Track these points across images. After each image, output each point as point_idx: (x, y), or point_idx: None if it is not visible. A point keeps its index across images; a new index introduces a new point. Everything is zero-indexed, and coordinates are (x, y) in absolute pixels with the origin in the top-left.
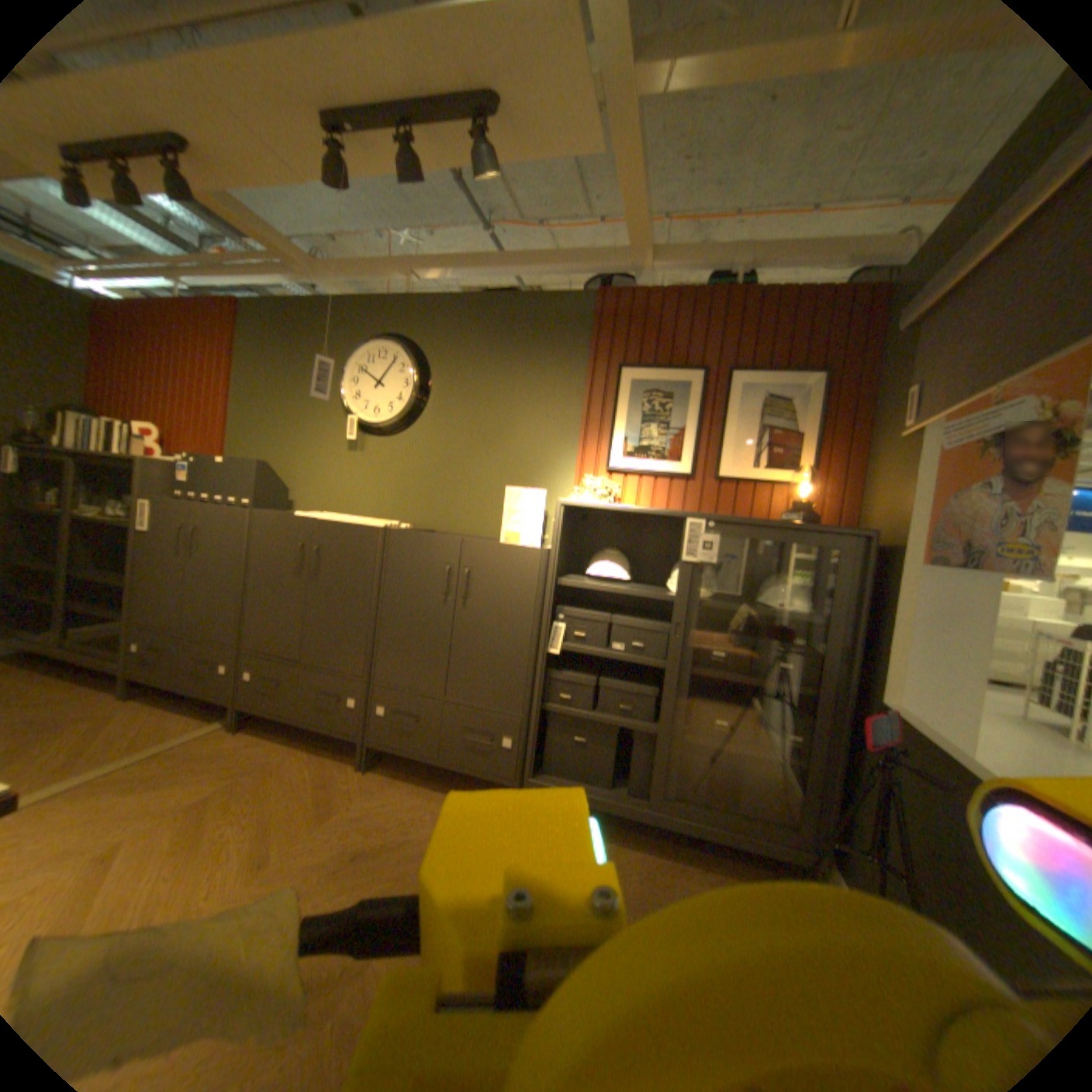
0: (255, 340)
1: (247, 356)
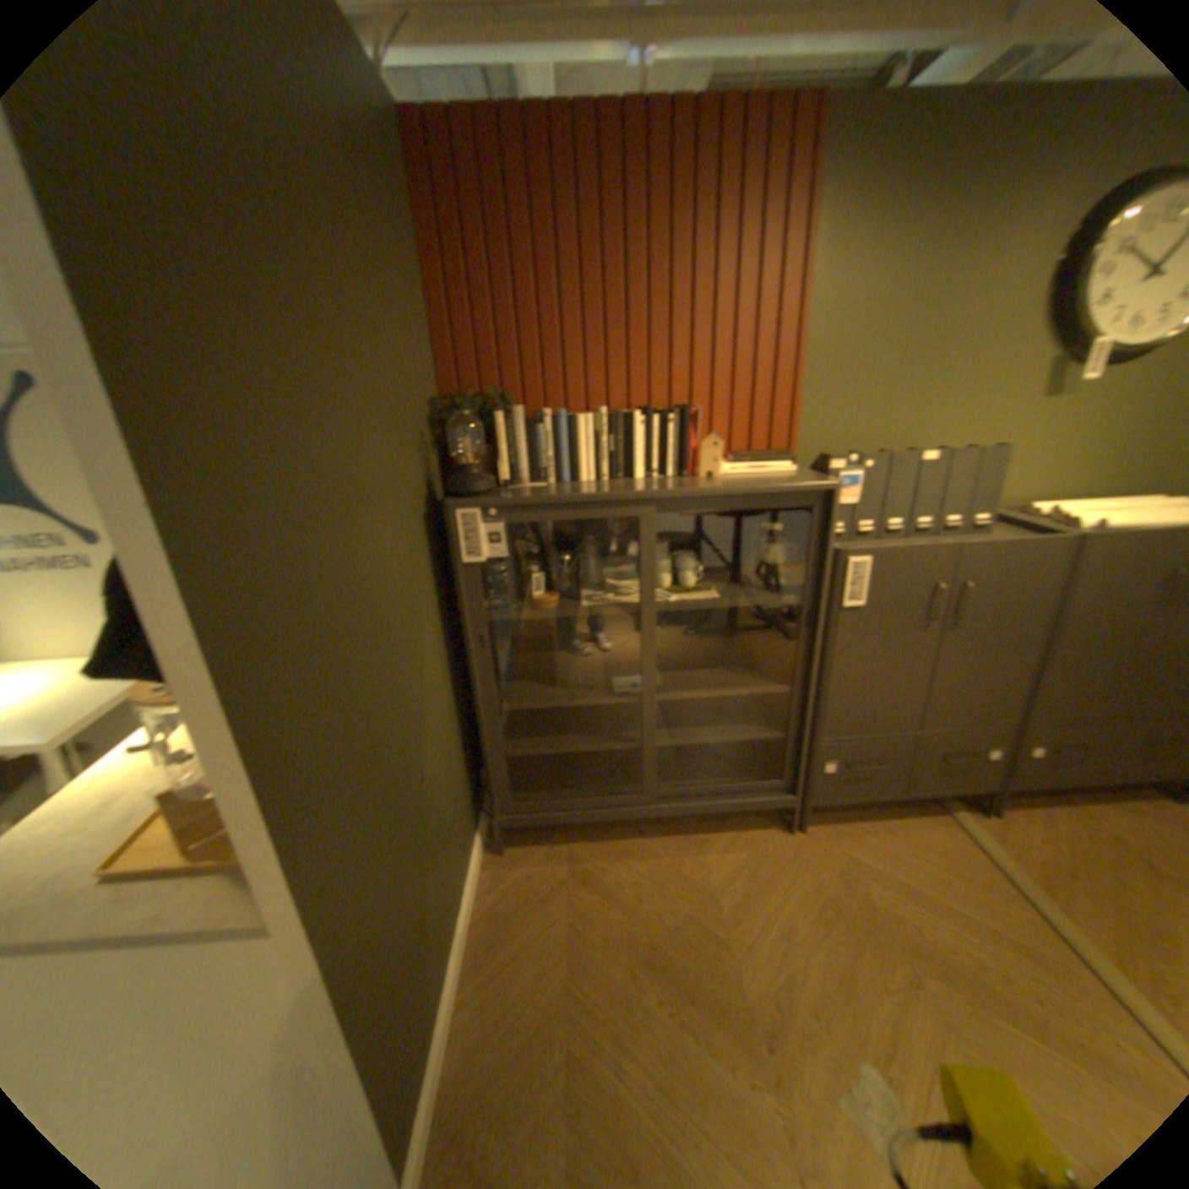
0: (866, 202)
1: (847, 239)
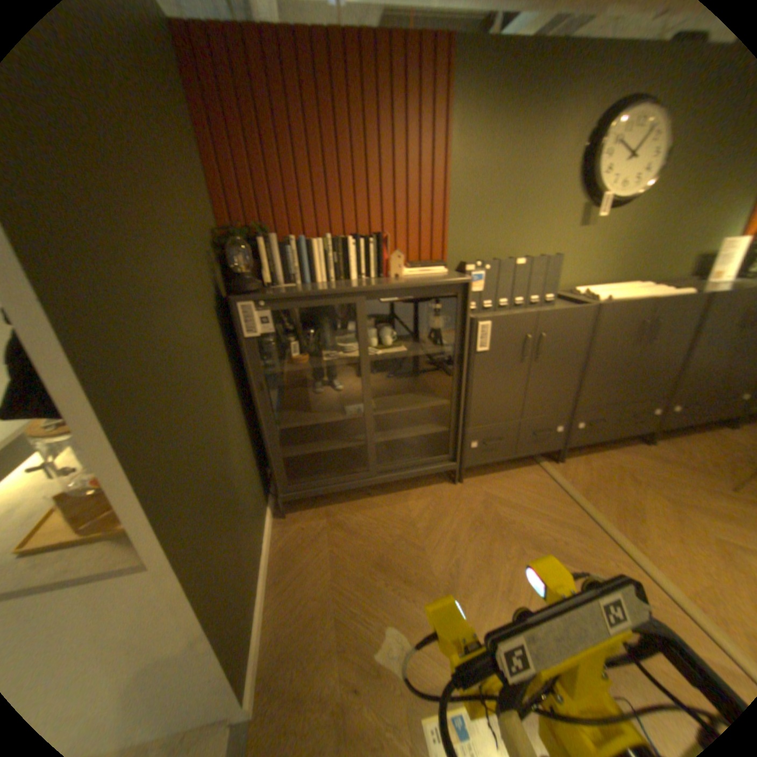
0: (481, 106)
1: (471, 129)
